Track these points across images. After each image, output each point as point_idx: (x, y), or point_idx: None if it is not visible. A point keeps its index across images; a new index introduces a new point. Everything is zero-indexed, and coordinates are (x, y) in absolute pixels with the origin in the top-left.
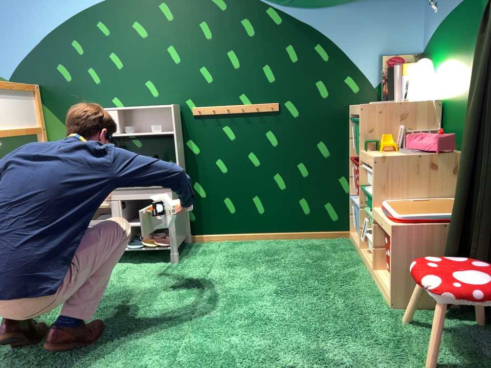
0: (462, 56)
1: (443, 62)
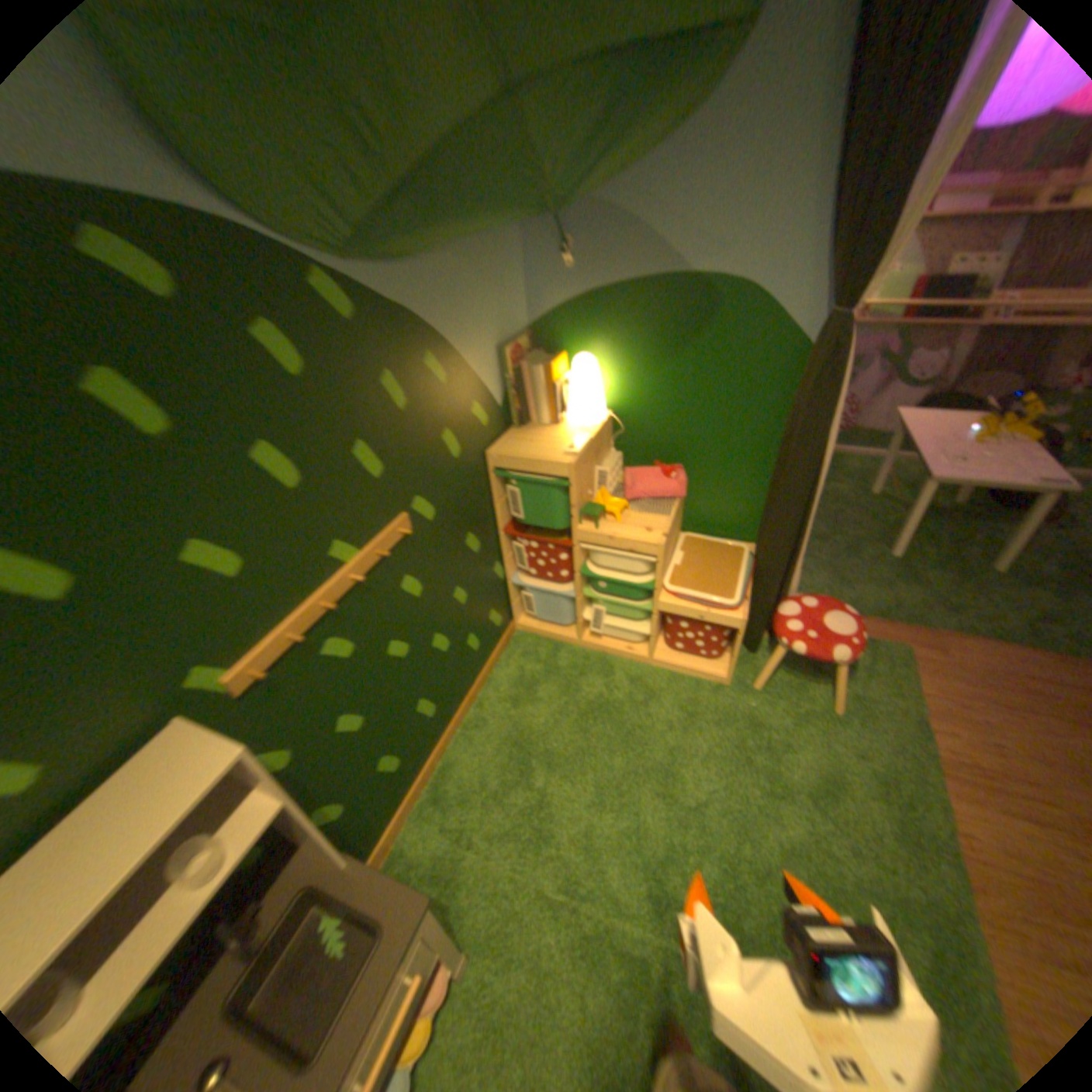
0: (663, 359)
1: (604, 356)
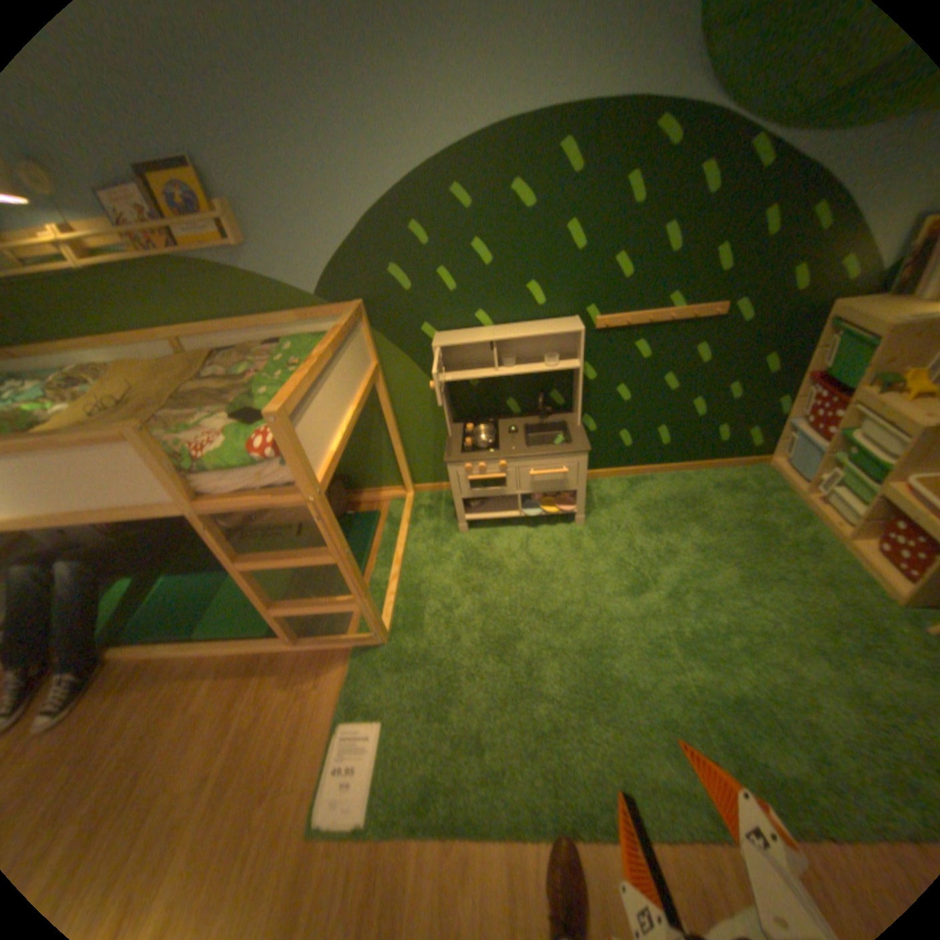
0: None
1: None
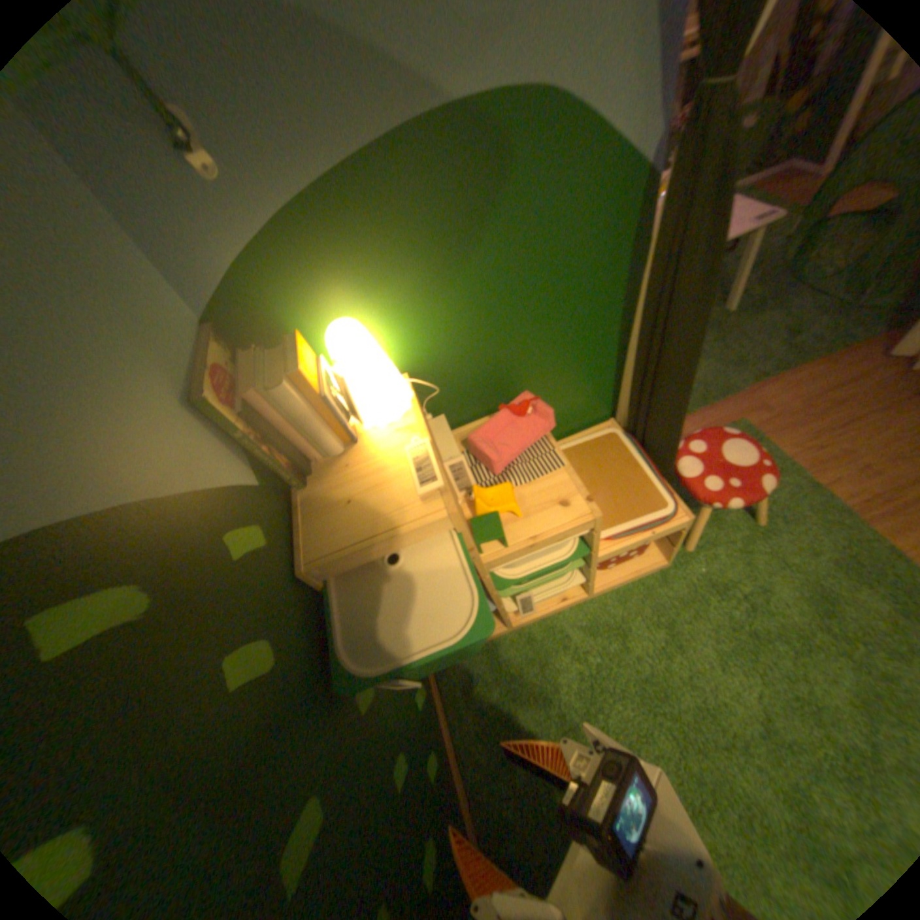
0: (451, 267)
1: (360, 302)
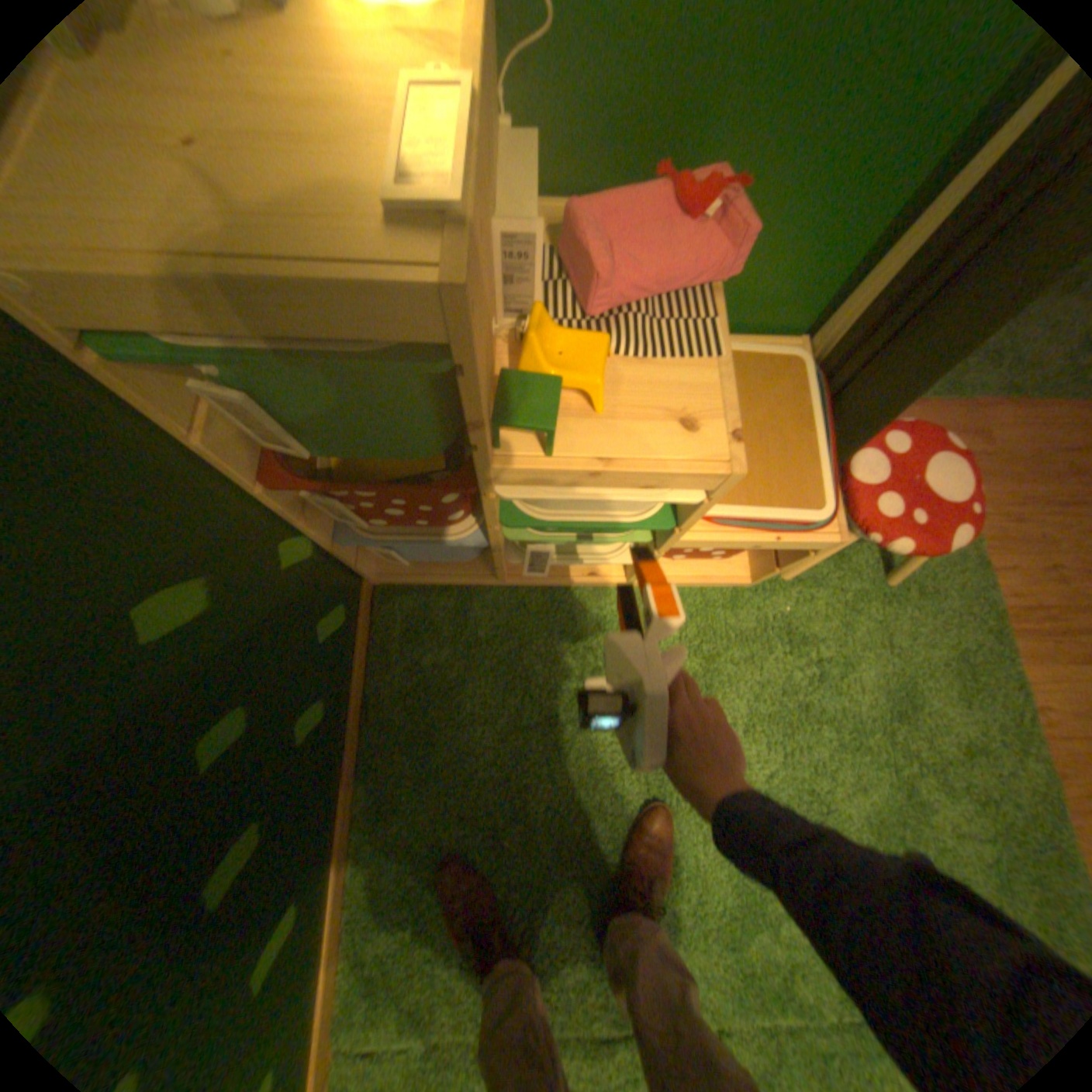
0: None
1: None
